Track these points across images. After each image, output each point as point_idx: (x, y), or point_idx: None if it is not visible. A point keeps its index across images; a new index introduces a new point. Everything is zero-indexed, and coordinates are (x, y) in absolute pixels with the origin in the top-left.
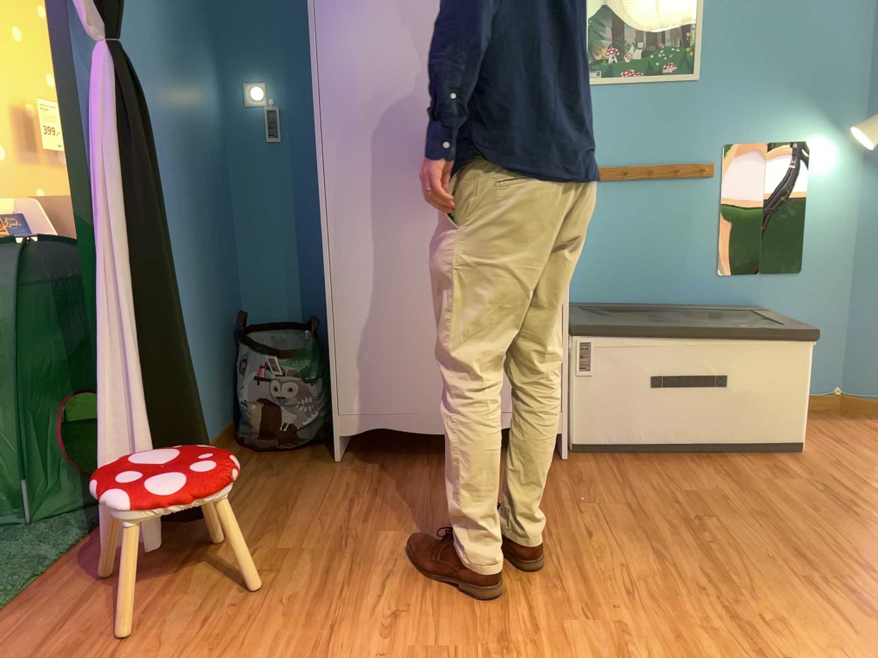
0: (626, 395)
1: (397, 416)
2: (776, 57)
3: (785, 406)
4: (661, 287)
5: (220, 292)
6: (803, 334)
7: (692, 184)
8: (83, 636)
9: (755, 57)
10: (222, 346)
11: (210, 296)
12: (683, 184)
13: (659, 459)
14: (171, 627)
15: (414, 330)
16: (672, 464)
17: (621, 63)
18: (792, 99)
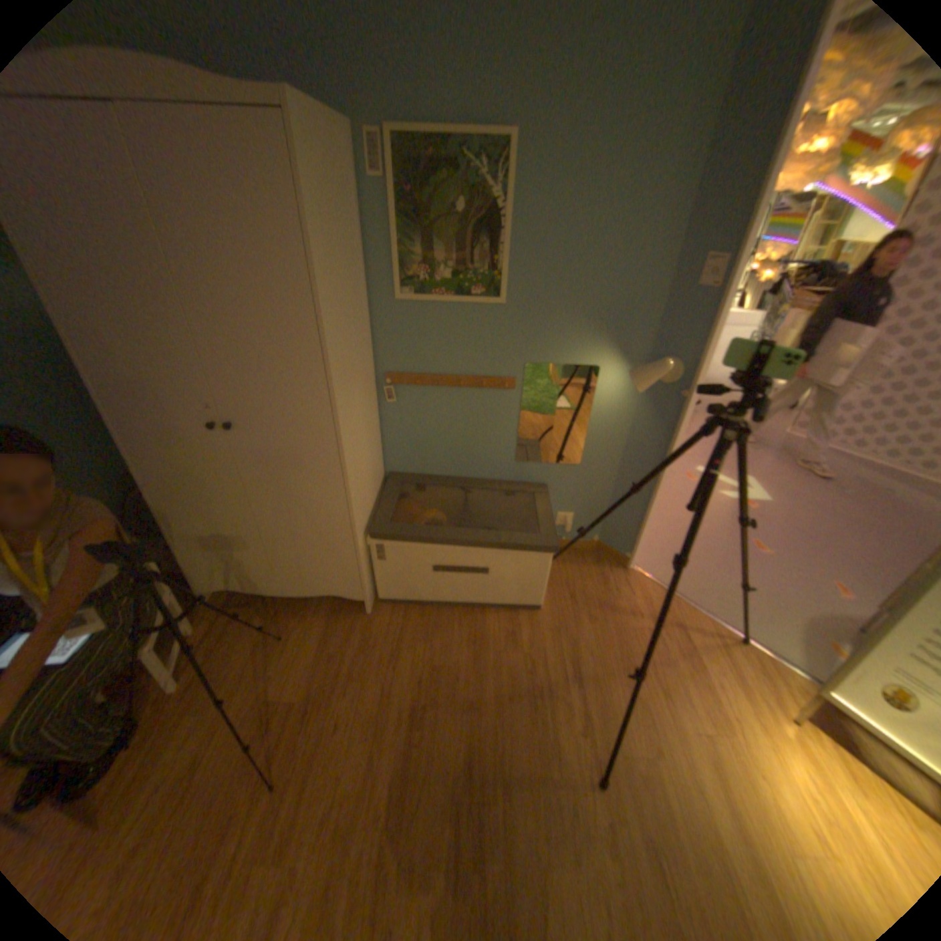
0: (413, 576)
1: (238, 585)
2: (577, 288)
3: (530, 589)
4: (470, 467)
5: (95, 469)
6: (545, 551)
7: (496, 394)
8: None
9: (559, 287)
10: (110, 508)
11: (76, 483)
12: (488, 394)
13: (436, 616)
14: None
15: (234, 537)
16: (442, 623)
17: (430, 282)
18: (588, 329)
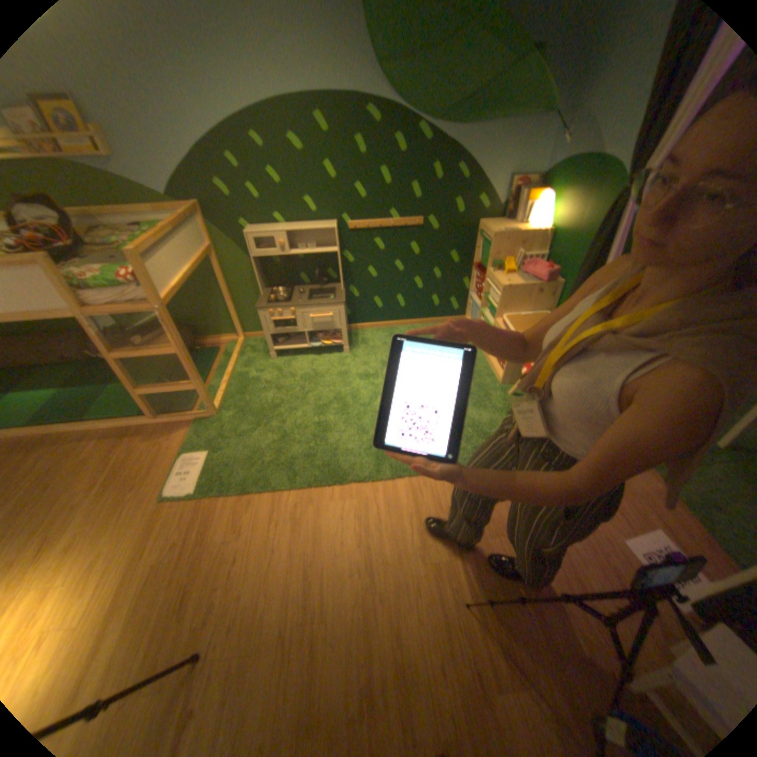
0: None
1: None
2: None
3: None
4: None
5: None
6: None
7: None
8: (646, 528)
9: None
10: None
11: None
12: None
13: None
14: (615, 537)
15: None
16: None
17: None
18: None
